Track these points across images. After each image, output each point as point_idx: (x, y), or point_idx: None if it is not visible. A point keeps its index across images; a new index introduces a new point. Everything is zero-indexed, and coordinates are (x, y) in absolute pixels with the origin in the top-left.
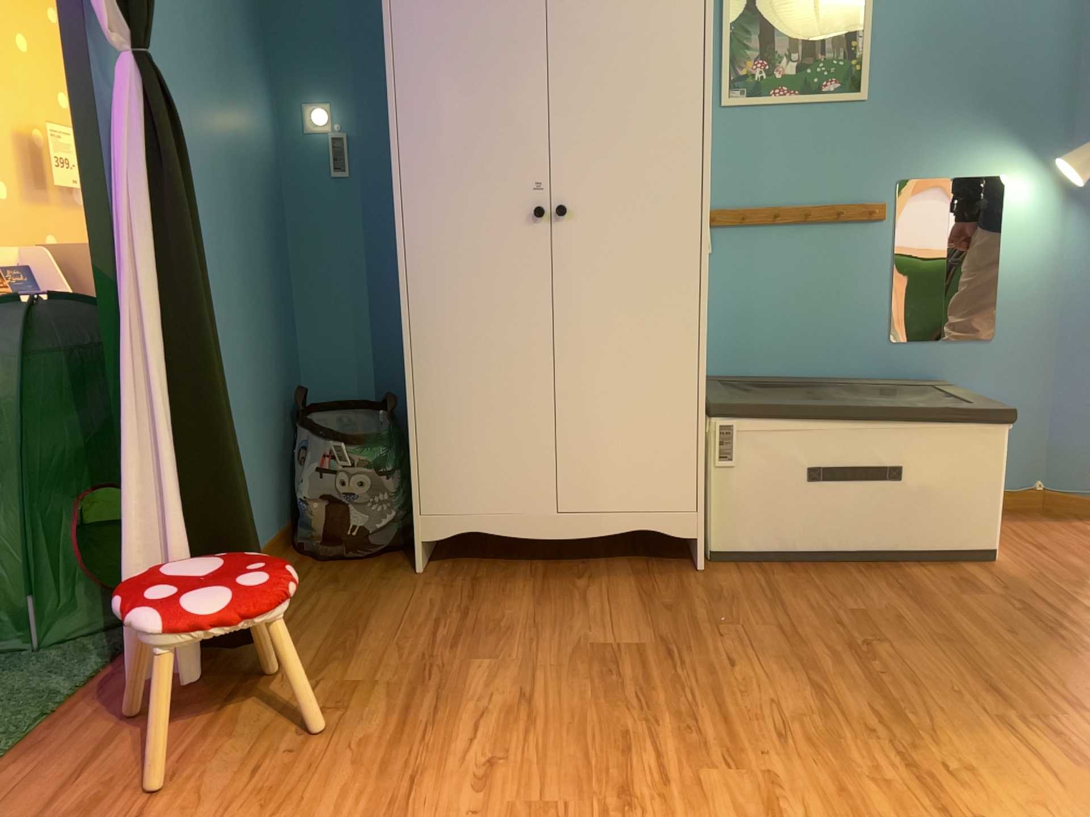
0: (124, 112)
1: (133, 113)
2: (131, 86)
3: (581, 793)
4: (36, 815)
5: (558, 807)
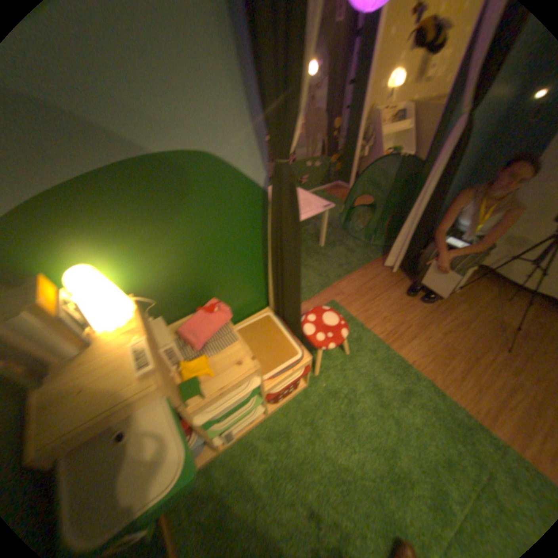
0: (453, 127)
1: (456, 137)
2: (460, 128)
3: (468, 353)
4: (363, 286)
5: (460, 352)
